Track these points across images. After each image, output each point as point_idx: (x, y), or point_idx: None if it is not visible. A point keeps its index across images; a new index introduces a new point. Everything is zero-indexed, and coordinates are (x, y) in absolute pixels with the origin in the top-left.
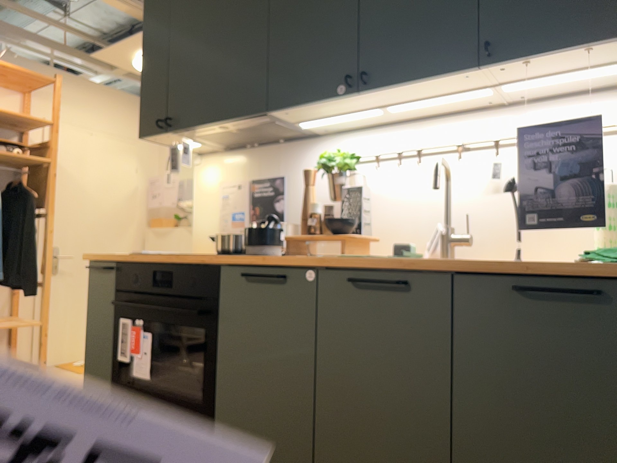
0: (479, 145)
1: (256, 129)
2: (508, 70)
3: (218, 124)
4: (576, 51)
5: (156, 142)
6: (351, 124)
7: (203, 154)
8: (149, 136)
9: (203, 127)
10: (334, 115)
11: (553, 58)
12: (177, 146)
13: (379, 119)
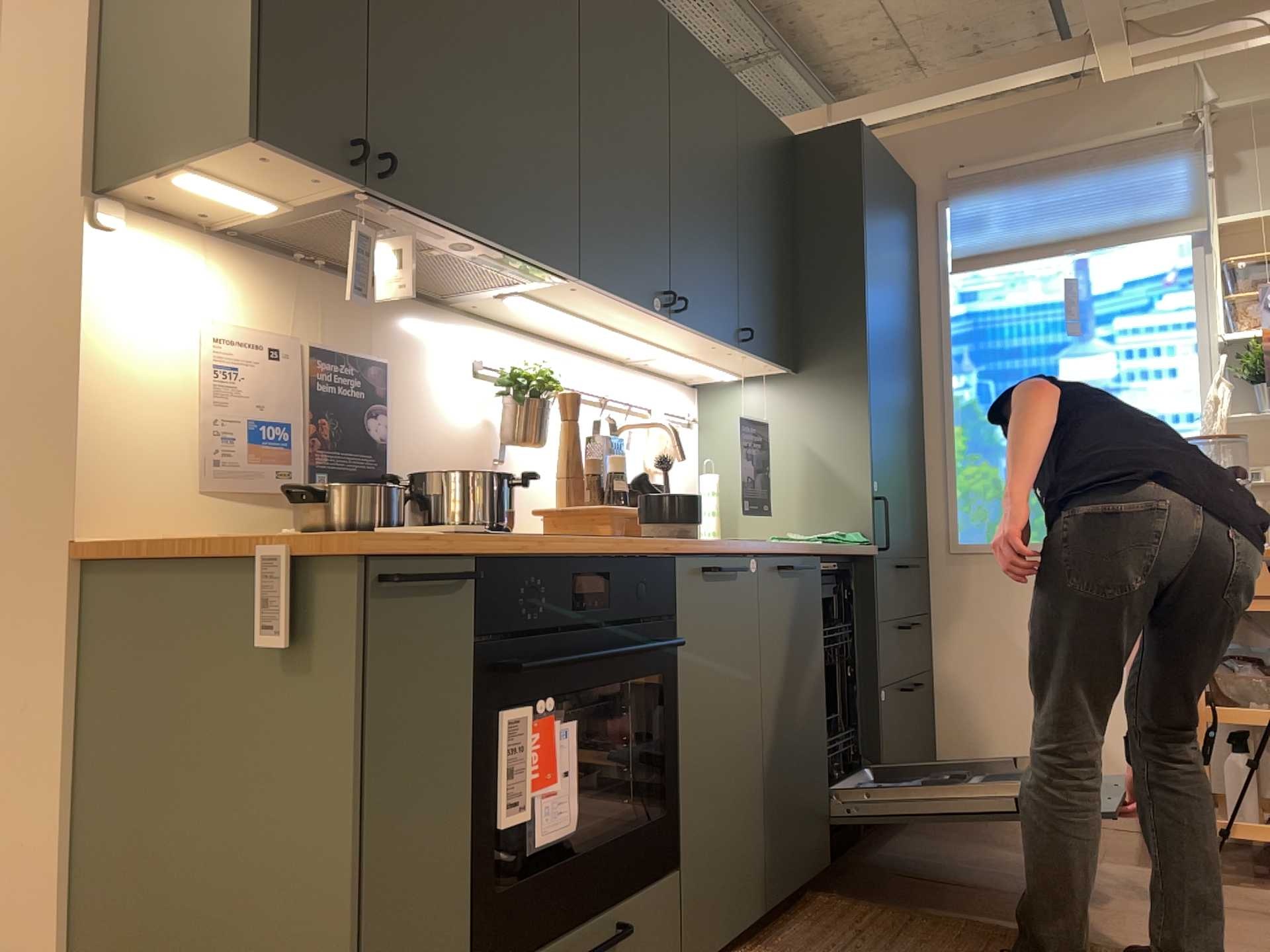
0: (613, 402)
1: (452, 265)
2: (730, 353)
3: (483, 242)
4: (766, 362)
5: (230, 157)
6: (512, 314)
7: (123, 201)
8: (286, 150)
9: (447, 228)
10: (569, 310)
11: (754, 359)
12: (371, 232)
13: (546, 325)
